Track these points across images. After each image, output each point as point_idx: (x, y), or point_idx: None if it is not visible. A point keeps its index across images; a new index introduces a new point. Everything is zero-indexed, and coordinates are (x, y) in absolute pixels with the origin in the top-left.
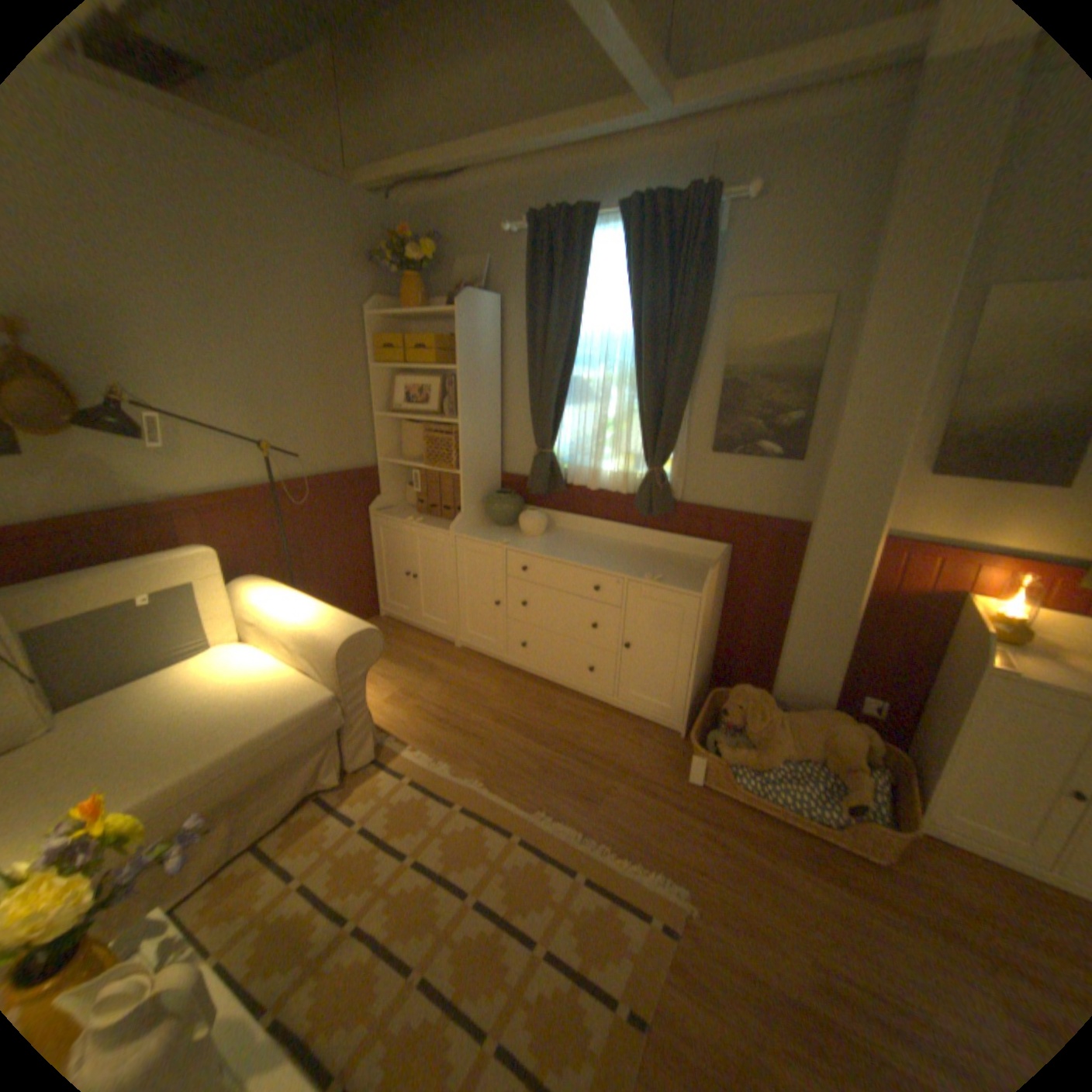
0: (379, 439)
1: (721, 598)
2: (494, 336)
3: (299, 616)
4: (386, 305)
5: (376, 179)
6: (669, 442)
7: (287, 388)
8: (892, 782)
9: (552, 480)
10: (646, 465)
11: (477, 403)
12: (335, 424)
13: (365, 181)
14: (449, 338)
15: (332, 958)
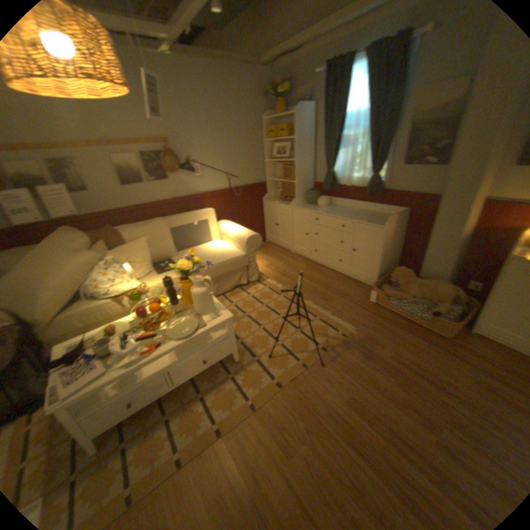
0: (266, 171)
1: (402, 233)
2: (310, 121)
3: (236, 230)
4: (269, 114)
5: (267, 58)
6: (381, 161)
7: (234, 152)
8: (466, 311)
9: (332, 183)
10: (371, 173)
11: (302, 152)
12: (250, 166)
13: (263, 60)
14: (292, 125)
15: (241, 320)
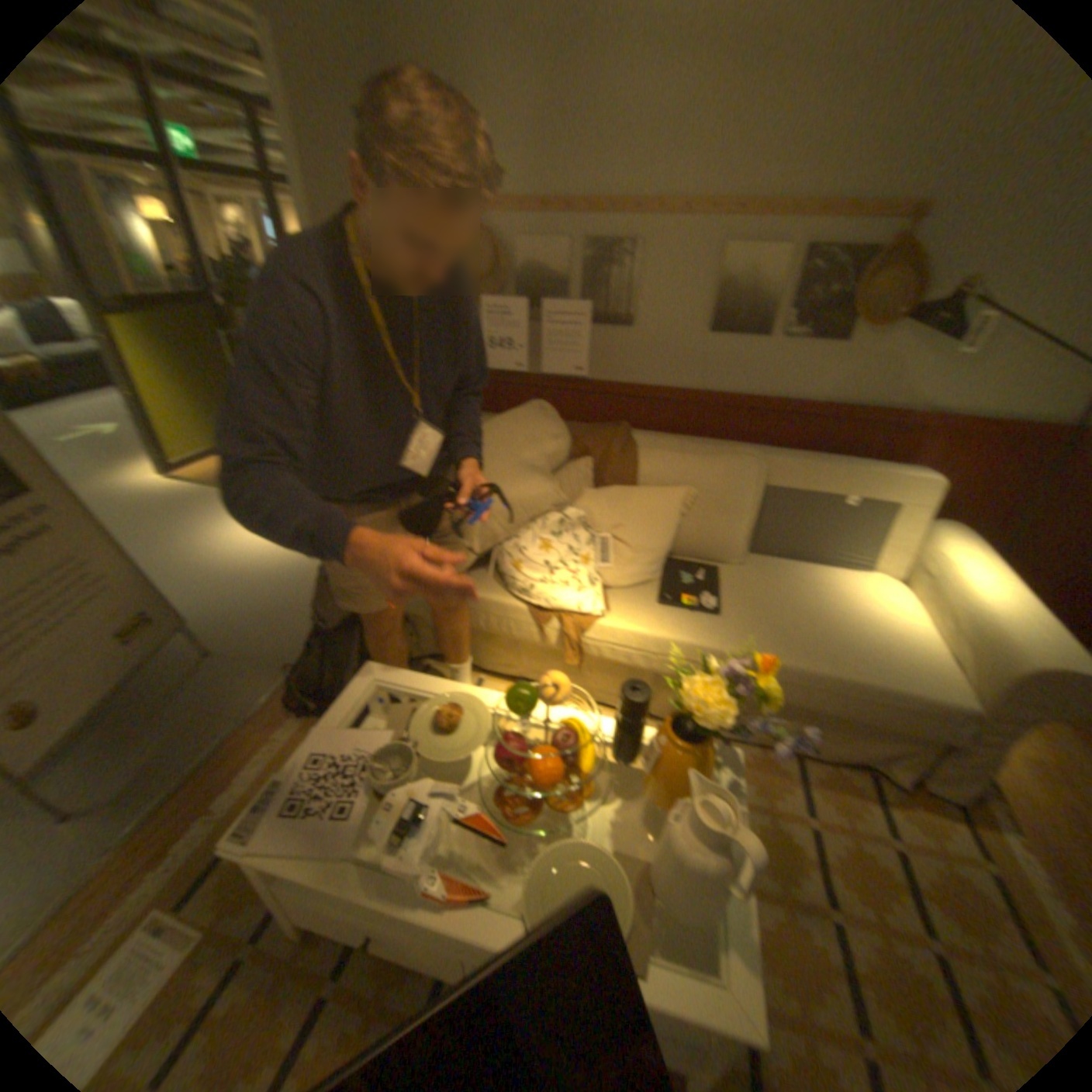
0: None
1: None
2: None
3: (1002, 602)
4: None
5: None
6: None
7: None
8: None
9: None
10: None
11: None
12: None
13: None
14: None
15: (810, 924)
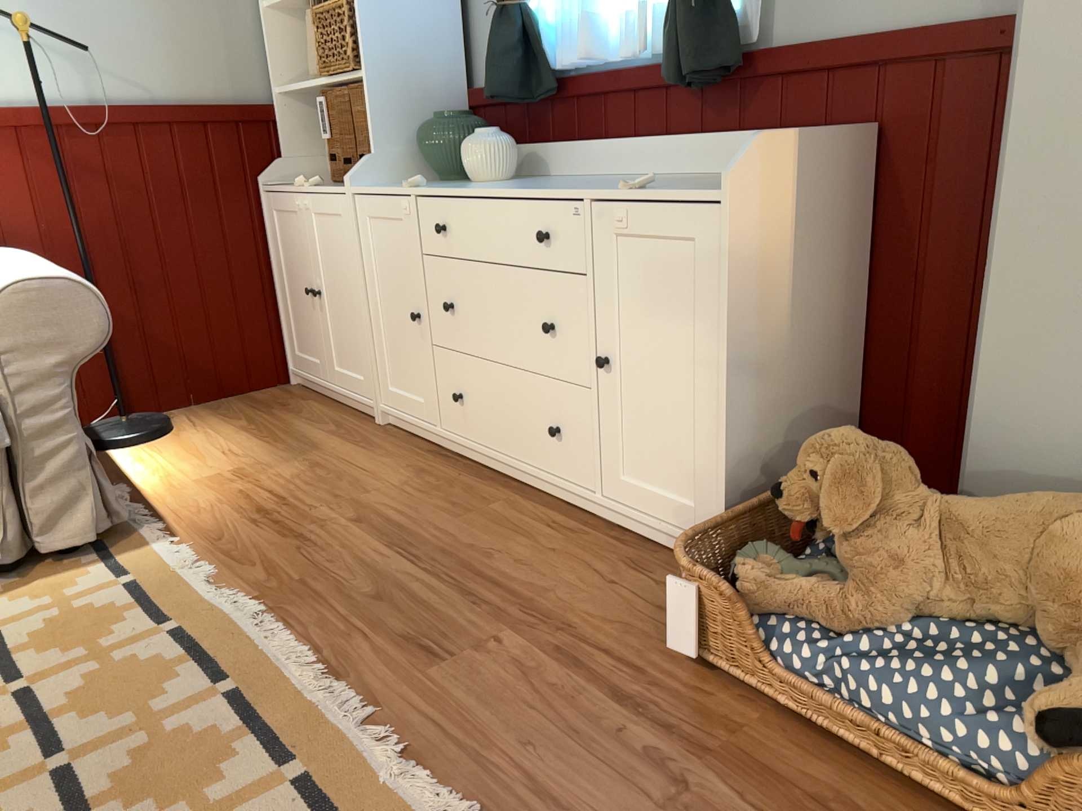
0: (272, 55)
1: (851, 261)
2: None
3: None
4: None
5: None
6: None
7: None
8: None
9: (534, 72)
10: None
11: None
12: (187, 22)
13: None
14: None
15: None
